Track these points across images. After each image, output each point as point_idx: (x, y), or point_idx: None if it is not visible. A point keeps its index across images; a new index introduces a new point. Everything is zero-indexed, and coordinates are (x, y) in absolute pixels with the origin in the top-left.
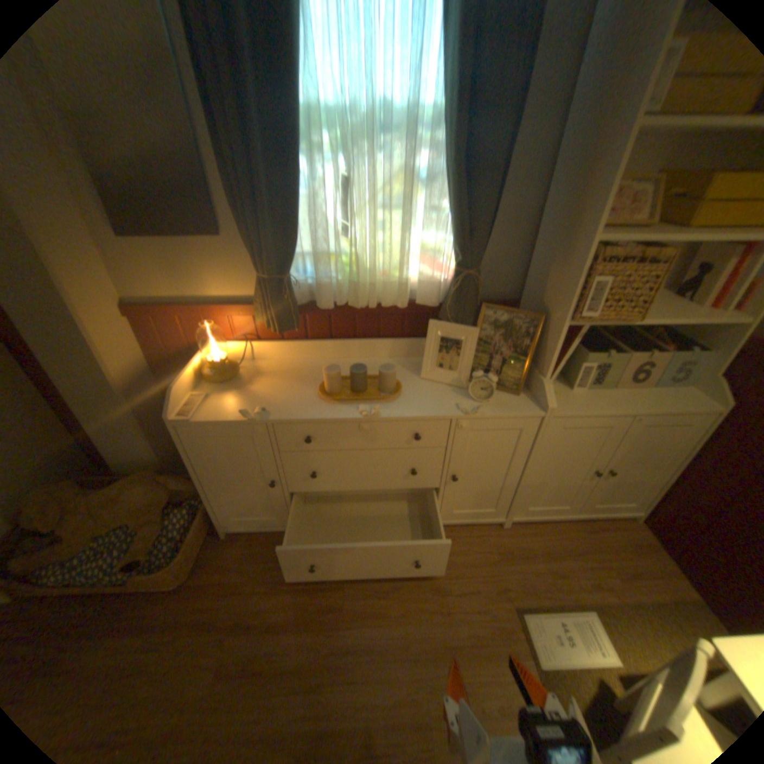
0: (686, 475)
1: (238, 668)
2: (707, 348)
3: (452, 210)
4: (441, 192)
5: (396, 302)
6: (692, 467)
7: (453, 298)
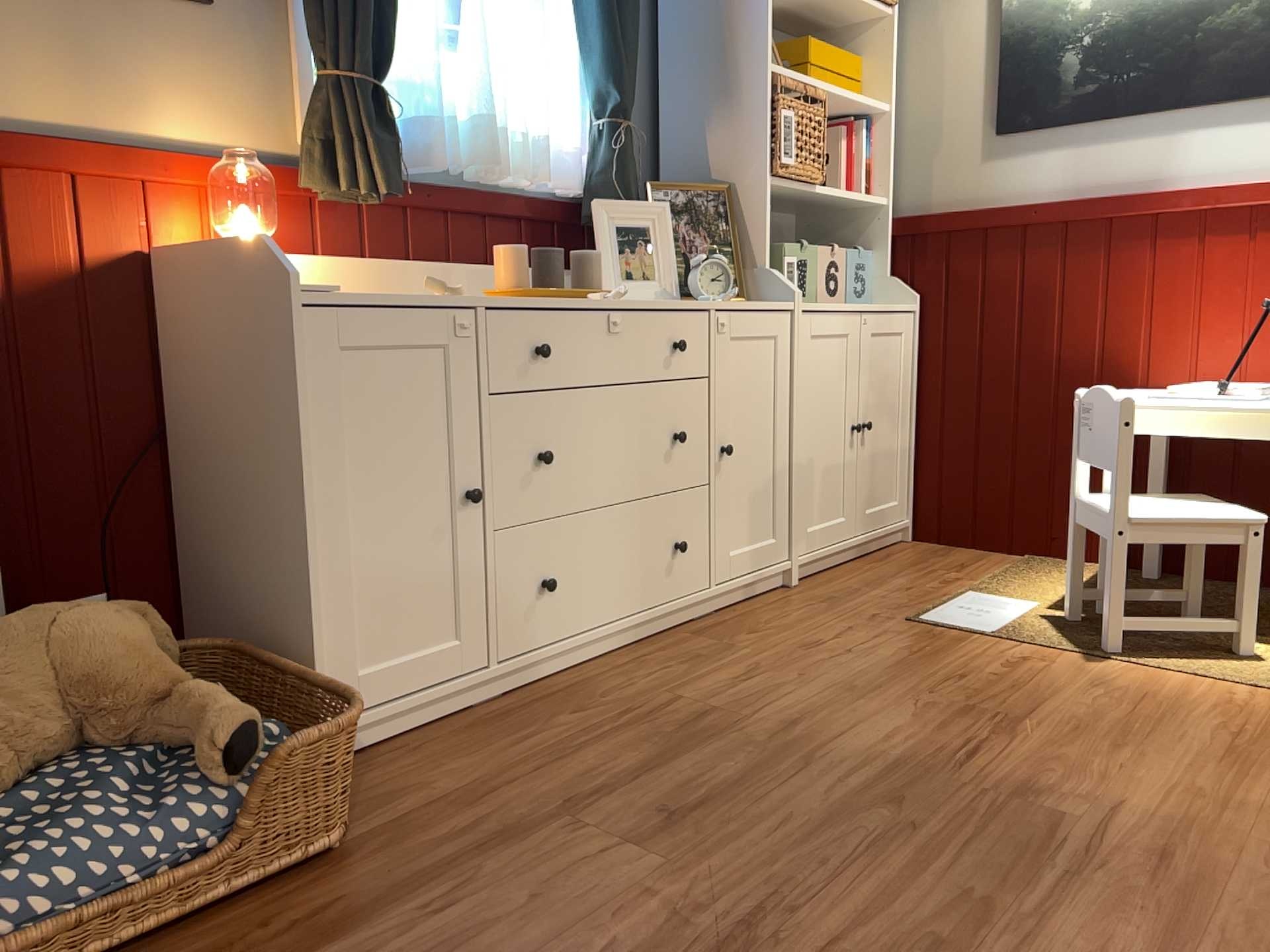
0: (919, 420)
1: (658, 821)
2: (860, 253)
3: (592, 35)
4: (563, 15)
5: (533, 175)
6: (919, 404)
7: (617, 165)
